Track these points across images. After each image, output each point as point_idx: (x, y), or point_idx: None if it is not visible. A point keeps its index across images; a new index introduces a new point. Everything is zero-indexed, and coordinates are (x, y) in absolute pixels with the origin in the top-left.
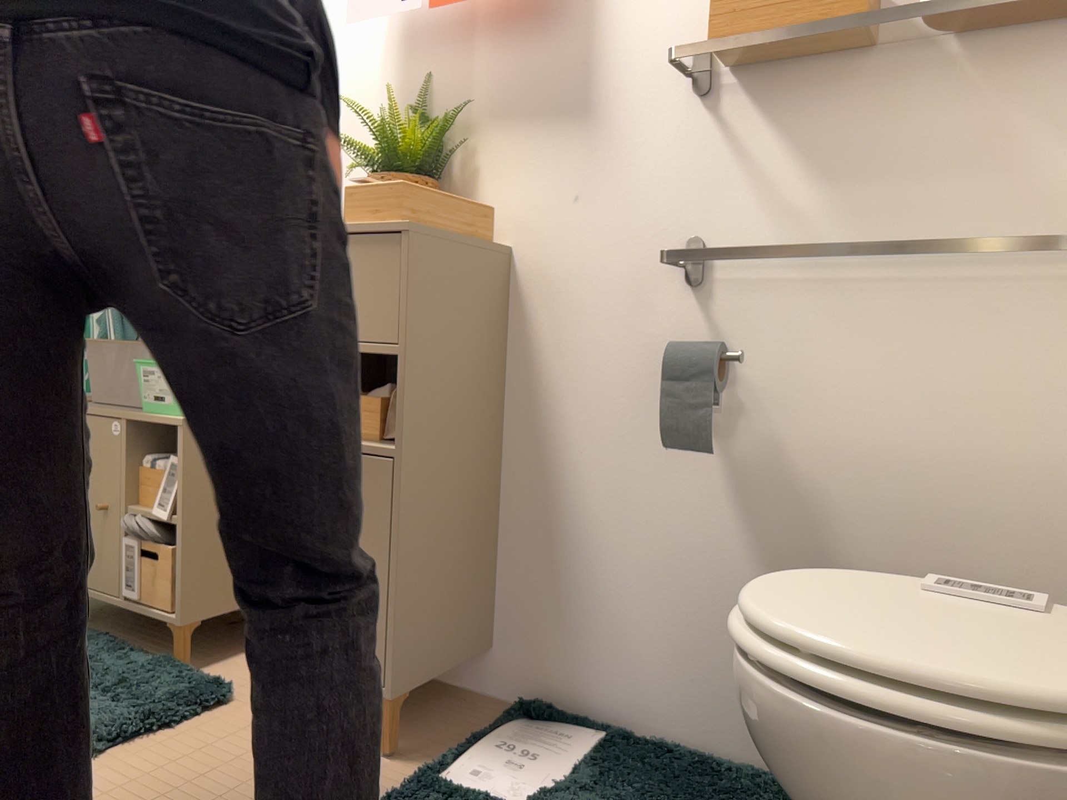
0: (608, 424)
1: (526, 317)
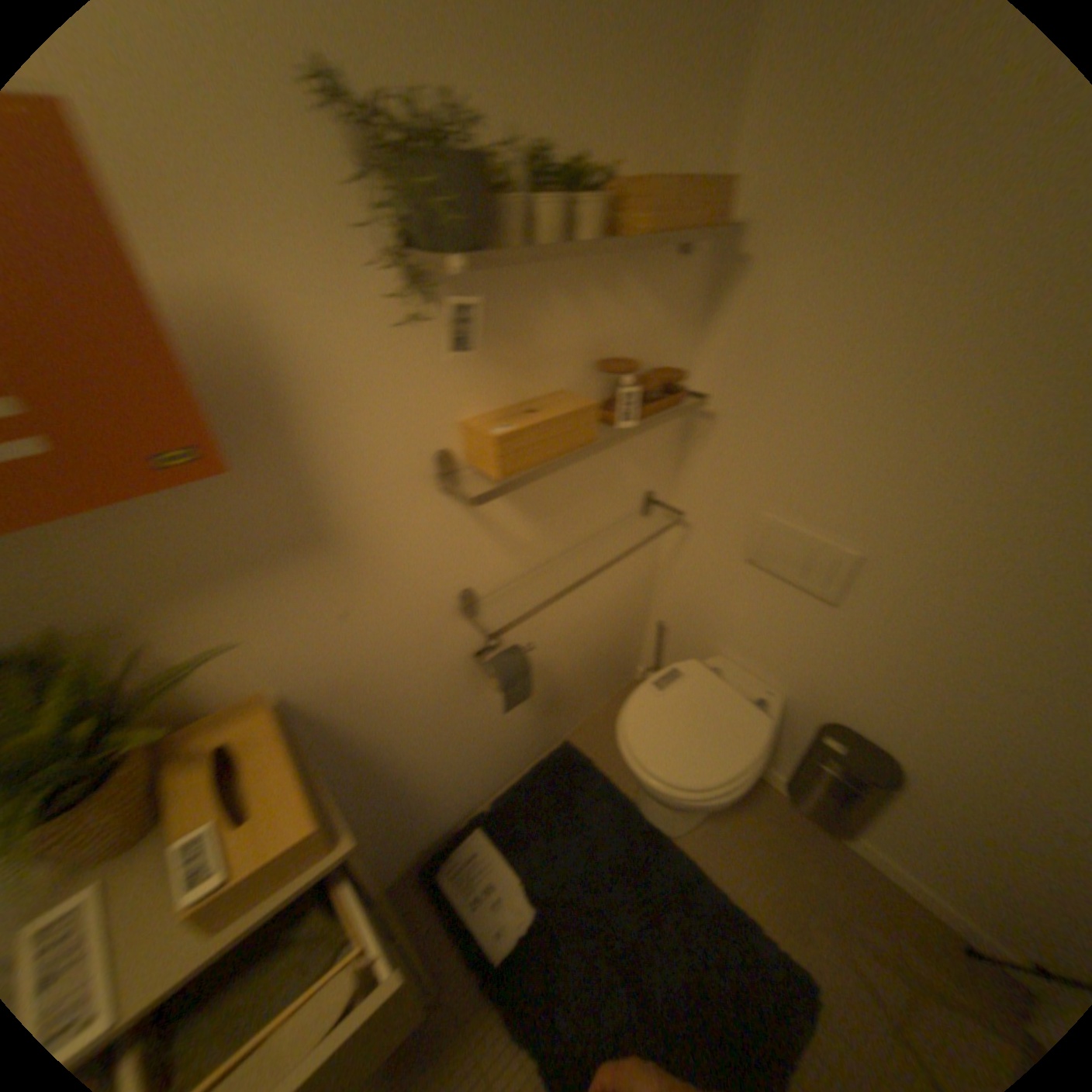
0: (427, 721)
1: (324, 721)
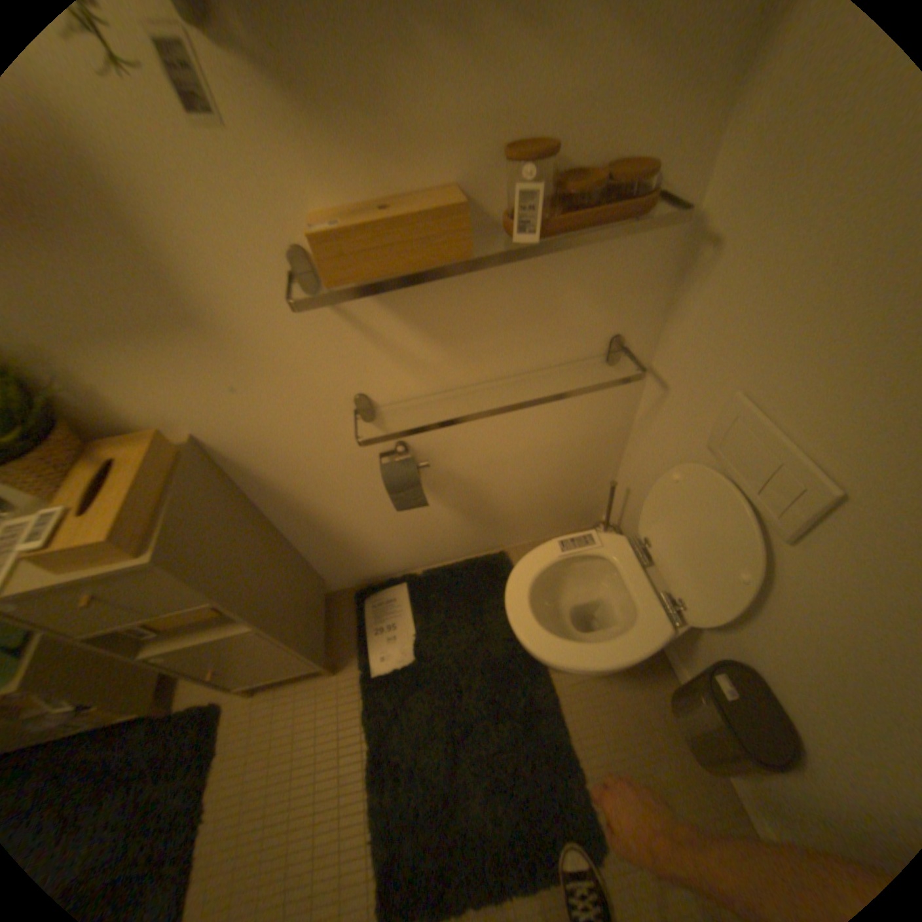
0: (341, 493)
1: (239, 467)
